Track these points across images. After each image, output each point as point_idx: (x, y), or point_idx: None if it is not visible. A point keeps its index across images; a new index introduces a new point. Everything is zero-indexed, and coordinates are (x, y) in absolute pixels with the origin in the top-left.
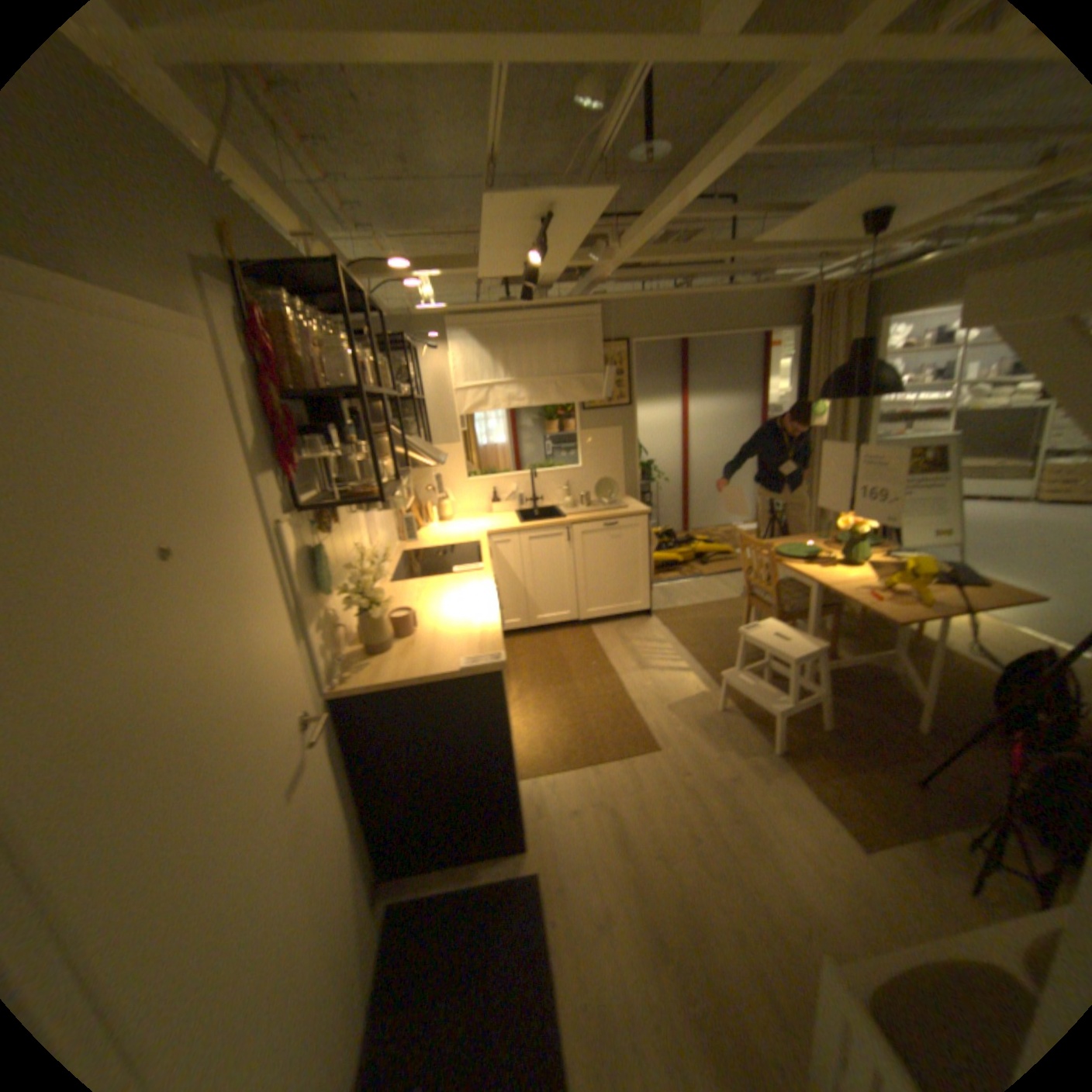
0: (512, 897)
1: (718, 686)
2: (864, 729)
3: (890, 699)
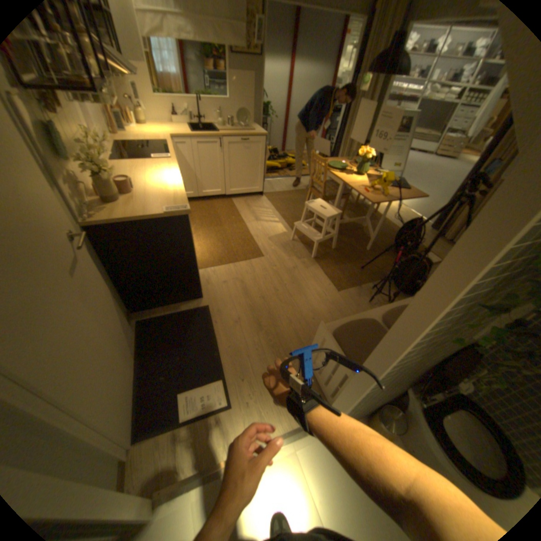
0: (197, 313)
1: (291, 229)
2: (347, 247)
3: (359, 236)
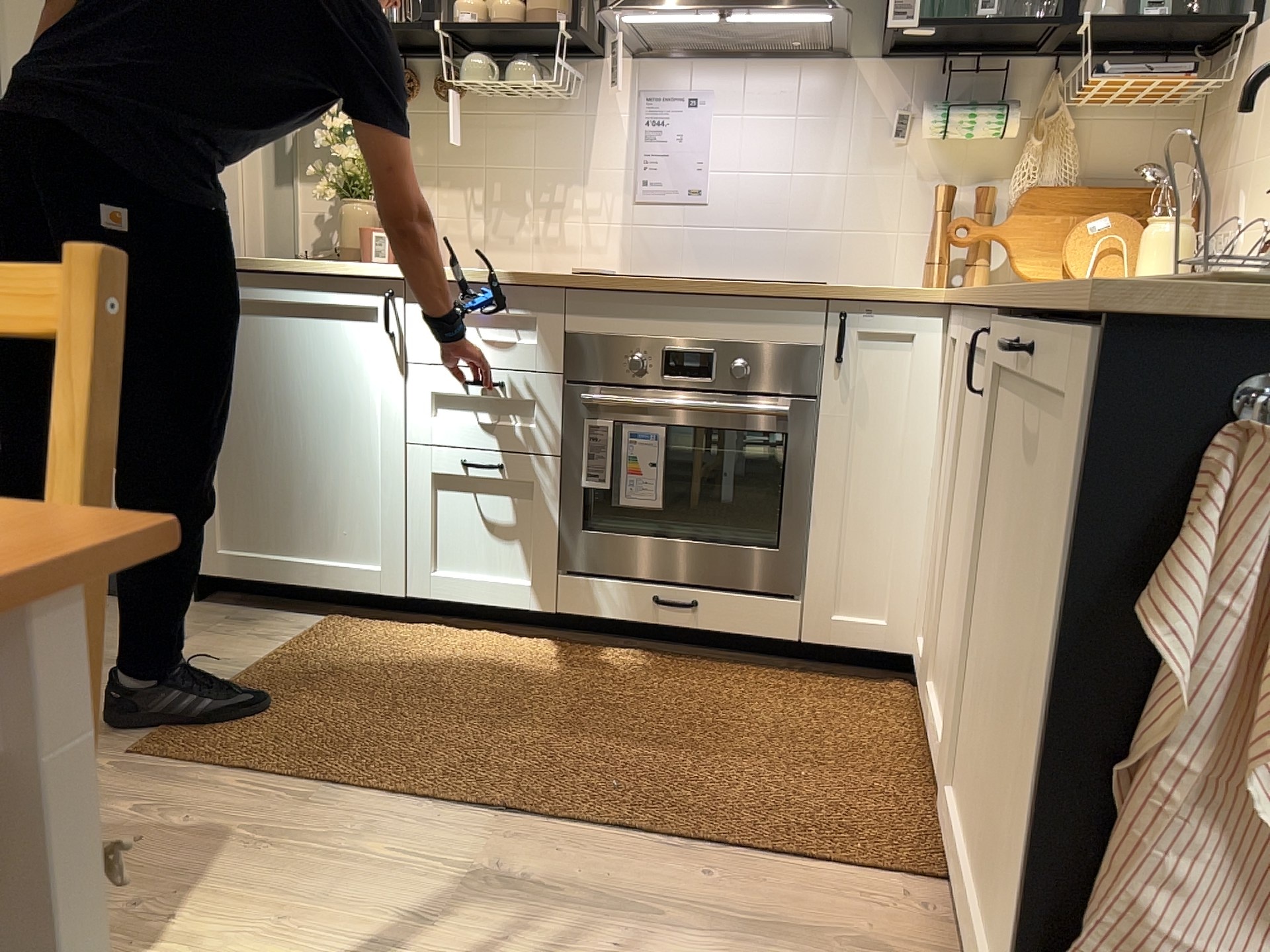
0: None
1: None
2: None
3: None
